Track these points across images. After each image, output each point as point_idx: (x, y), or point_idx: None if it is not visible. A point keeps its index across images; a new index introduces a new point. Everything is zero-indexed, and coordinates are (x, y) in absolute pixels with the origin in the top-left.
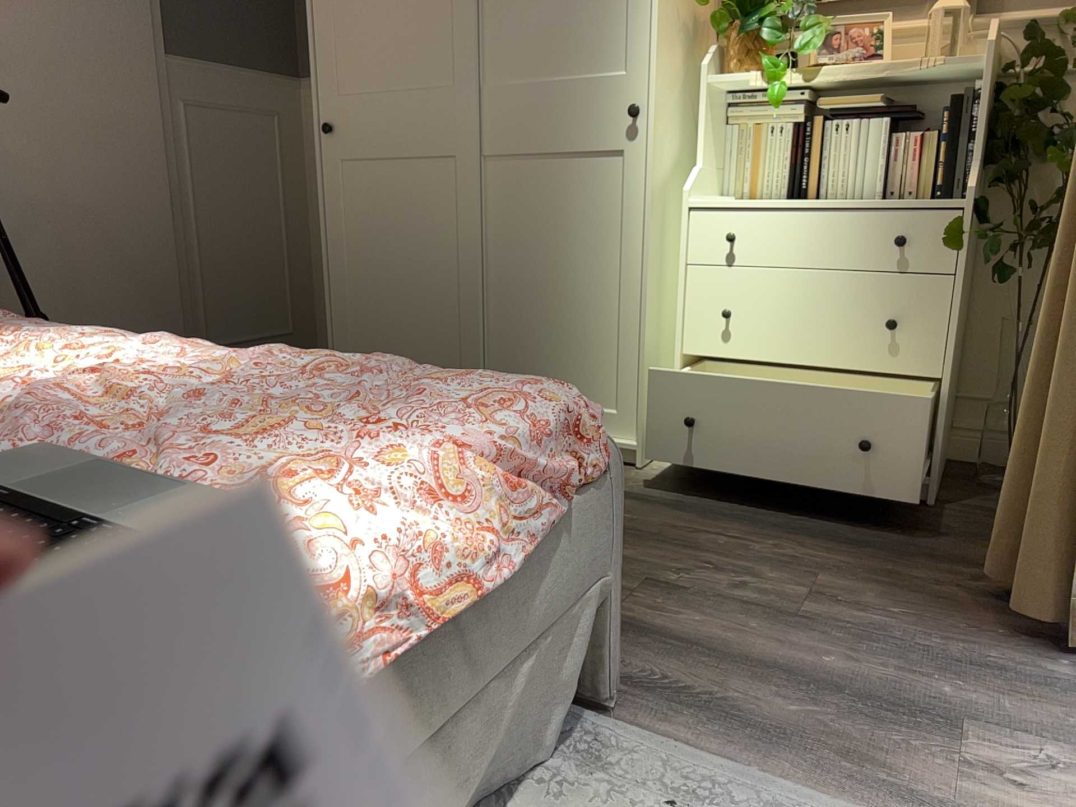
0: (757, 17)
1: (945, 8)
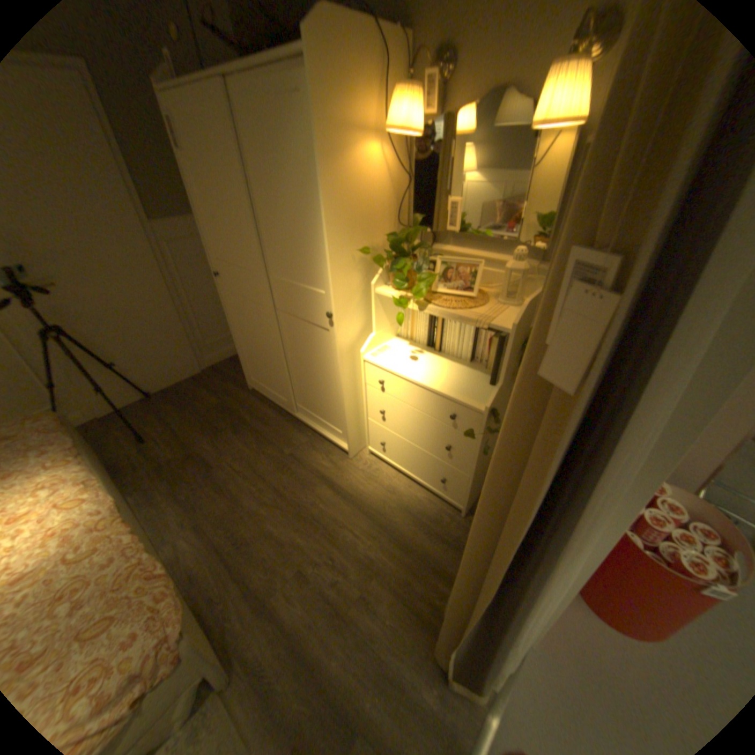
0: (398, 264)
1: (511, 269)
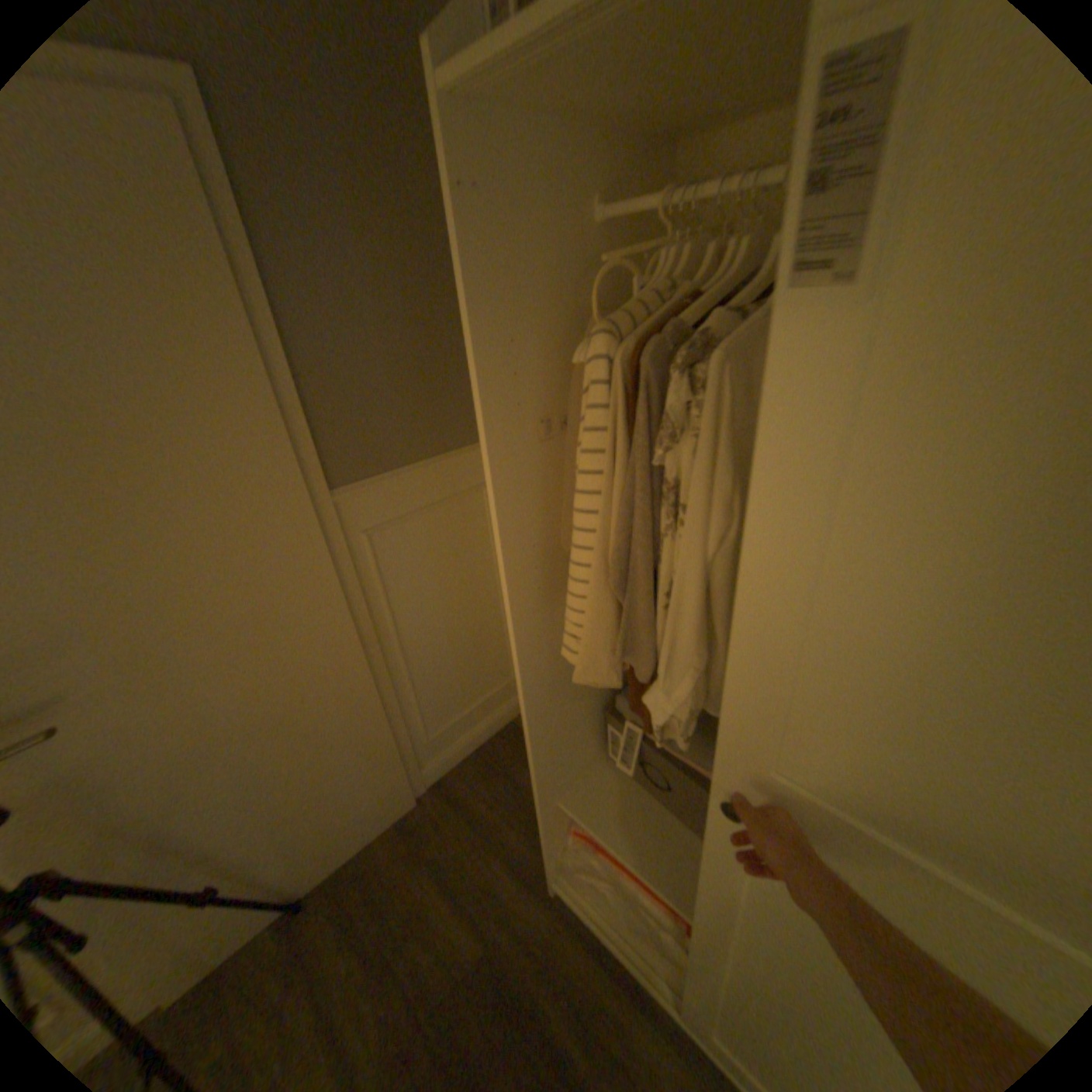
0: None
1: None
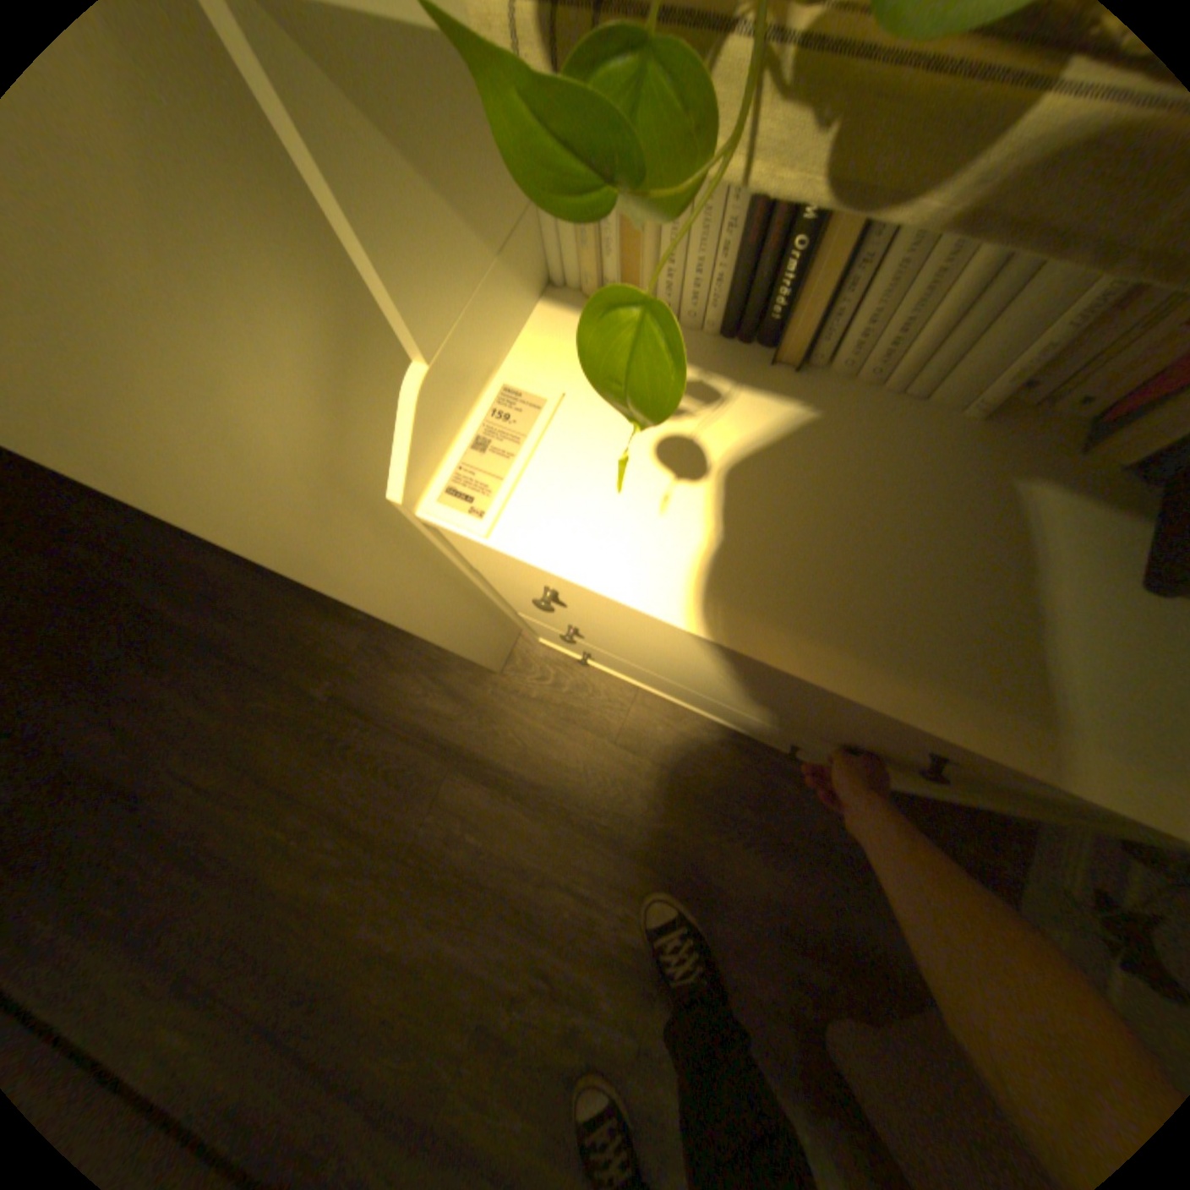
0: None
1: None
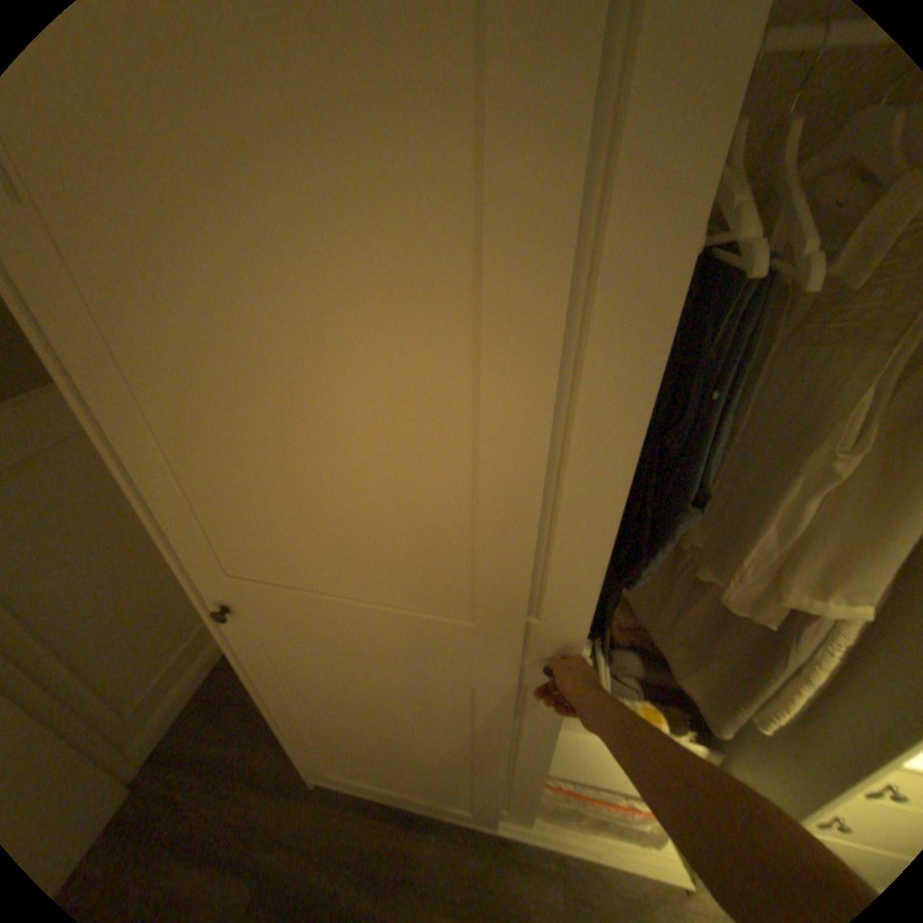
0: None
1: None
